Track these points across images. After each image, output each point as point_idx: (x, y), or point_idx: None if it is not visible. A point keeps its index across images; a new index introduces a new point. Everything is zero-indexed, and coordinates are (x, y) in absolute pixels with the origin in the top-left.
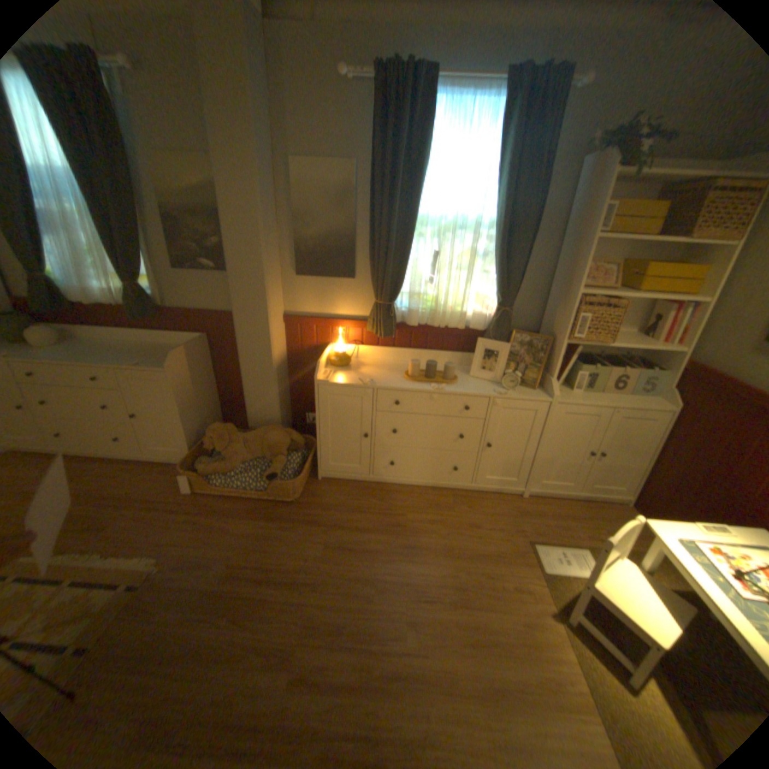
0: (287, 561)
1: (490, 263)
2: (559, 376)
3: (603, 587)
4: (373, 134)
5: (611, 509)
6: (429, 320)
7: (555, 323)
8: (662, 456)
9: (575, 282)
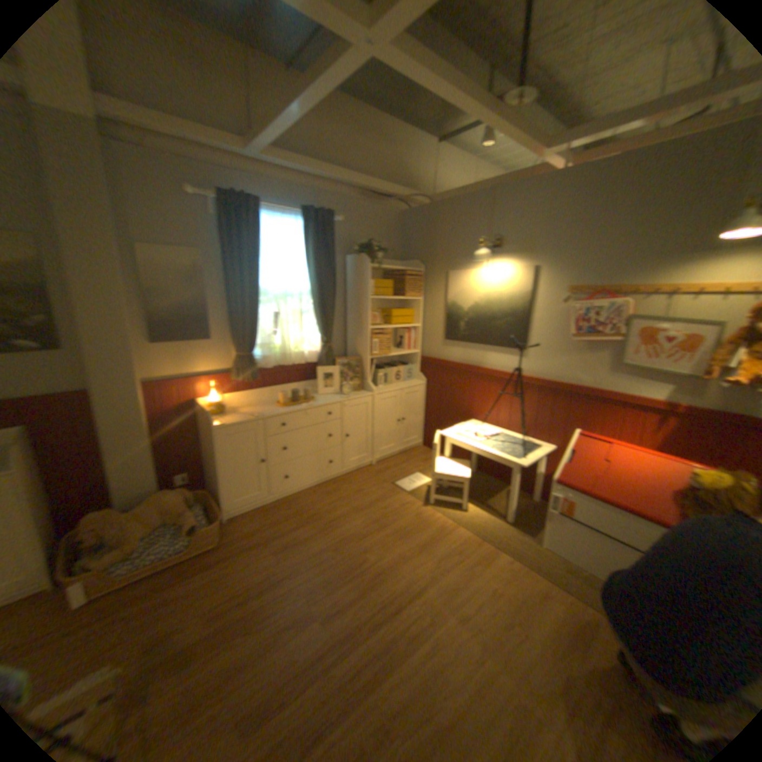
0: (252, 579)
1: (311, 318)
2: (370, 379)
3: (438, 471)
4: (221, 235)
5: (414, 451)
6: (280, 362)
7: (358, 349)
8: (425, 410)
9: (365, 324)
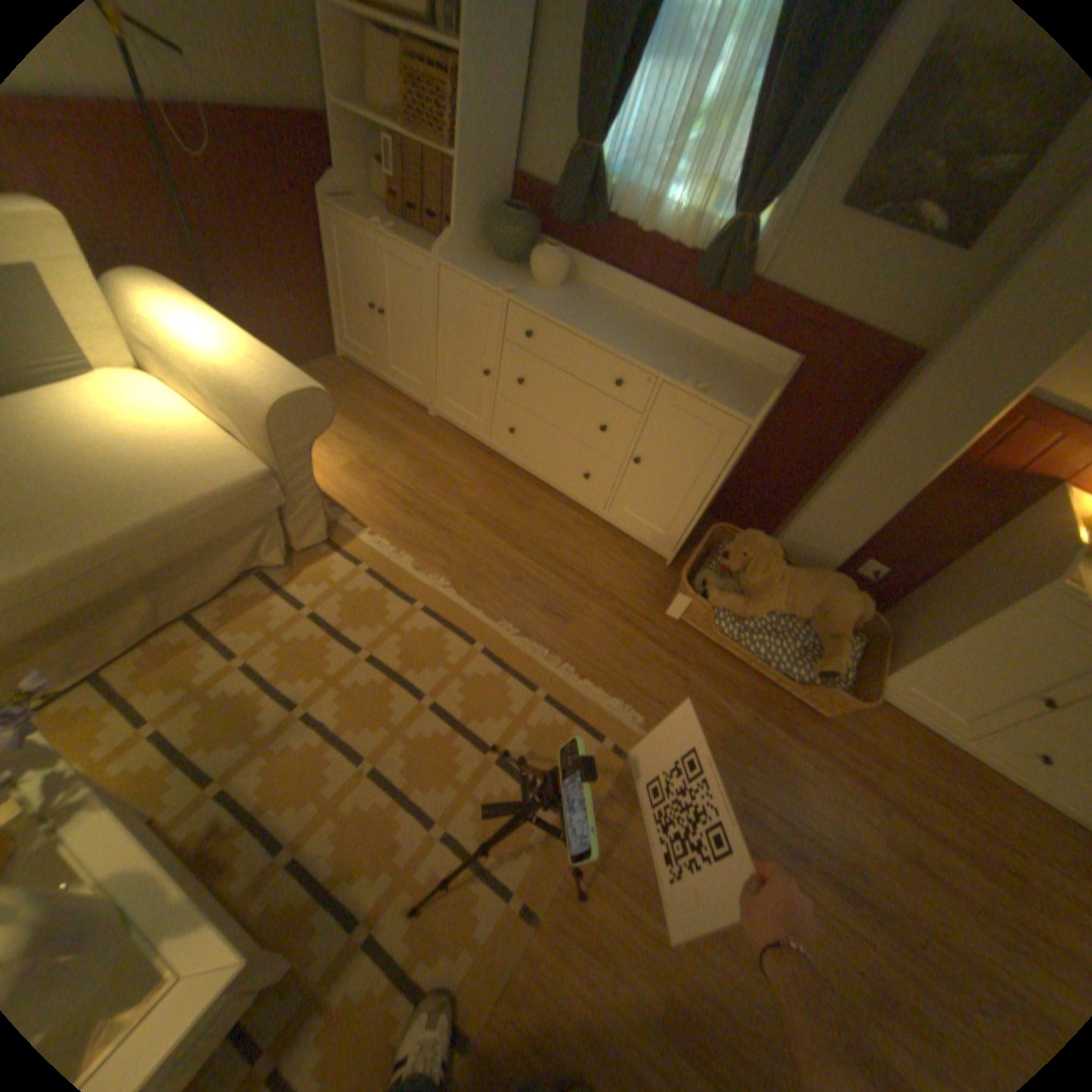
0: (831, 834)
1: None
2: None
3: None
4: None
5: None
6: None
7: None
8: None
9: None
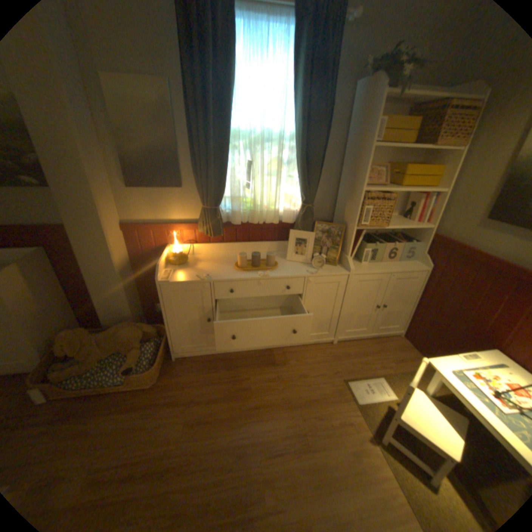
0: (150, 448)
1: (293, 169)
2: (351, 253)
3: (406, 417)
4: (180, 52)
5: (391, 340)
6: (249, 218)
7: (345, 214)
8: (420, 301)
9: (359, 182)
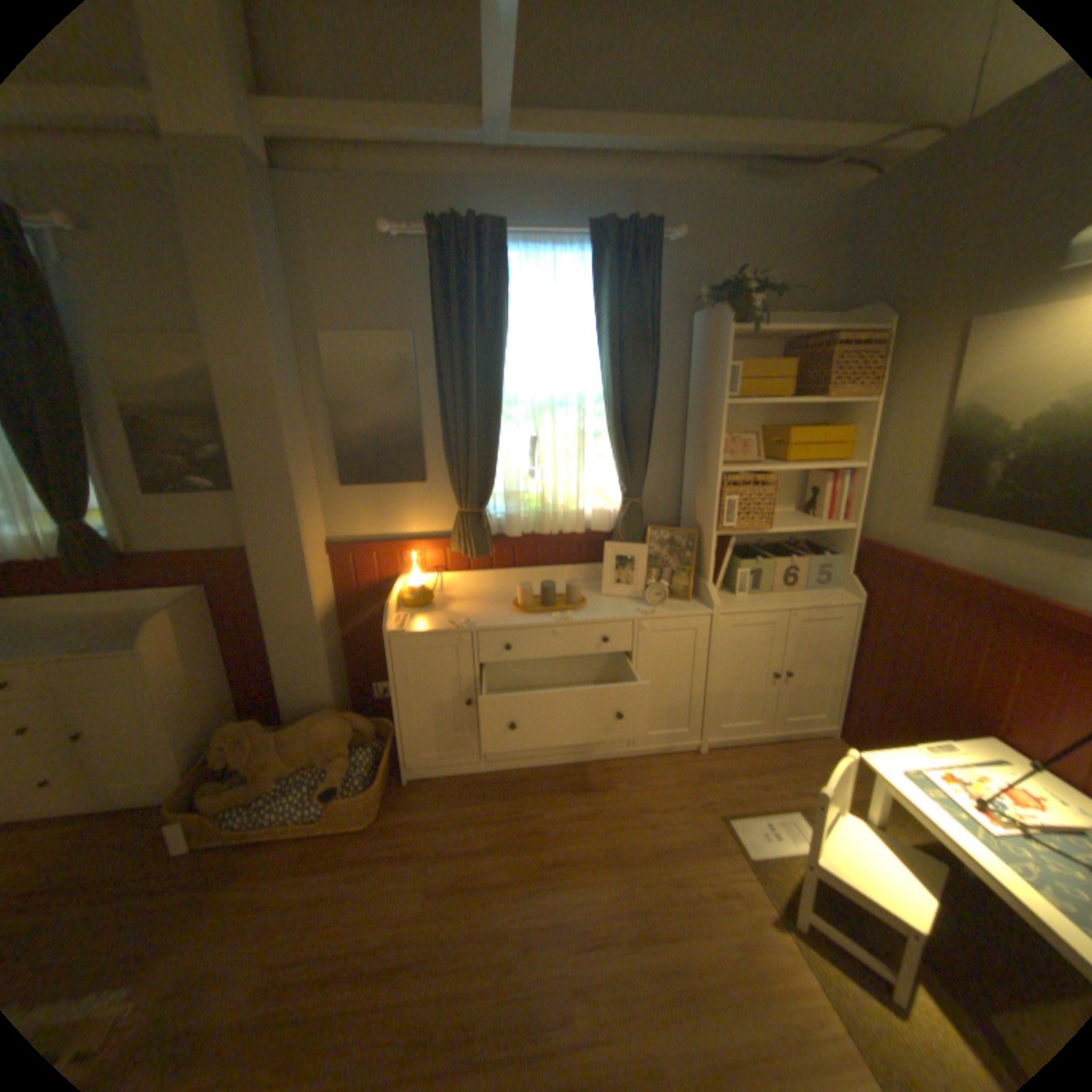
0: (366, 932)
1: (603, 446)
2: (714, 578)
3: (829, 862)
4: (431, 300)
5: (814, 747)
6: (536, 526)
7: (697, 511)
8: (857, 664)
9: (711, 459)
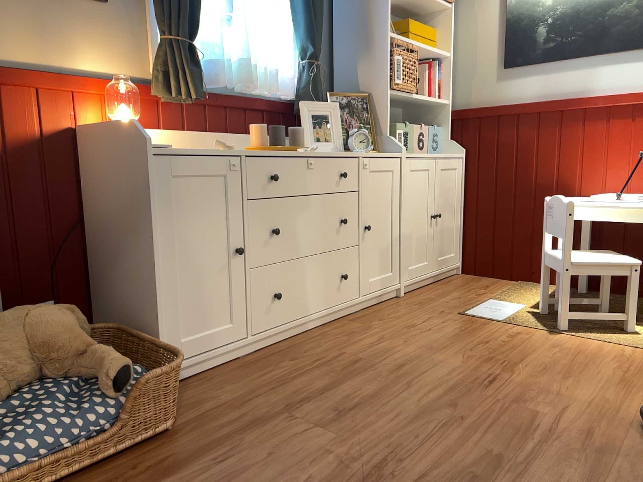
0: (302, 474)
1: (283, 9)
2: (388, 132)
3: (572, 259)
4: None
5: (453, 278)
6: (234, 80)
7: (361, 80)
8: (465, 205)
9: (377, 26)
